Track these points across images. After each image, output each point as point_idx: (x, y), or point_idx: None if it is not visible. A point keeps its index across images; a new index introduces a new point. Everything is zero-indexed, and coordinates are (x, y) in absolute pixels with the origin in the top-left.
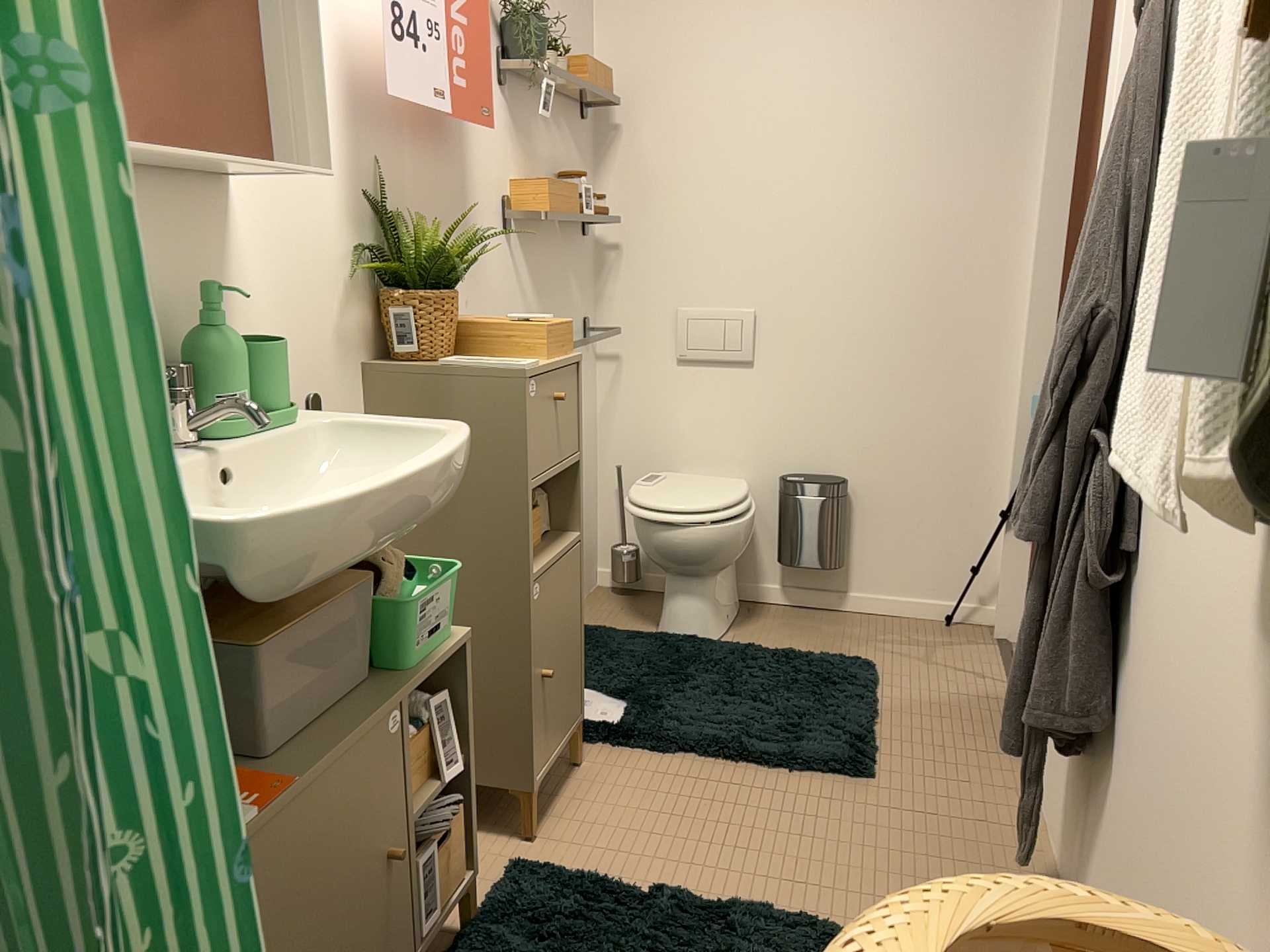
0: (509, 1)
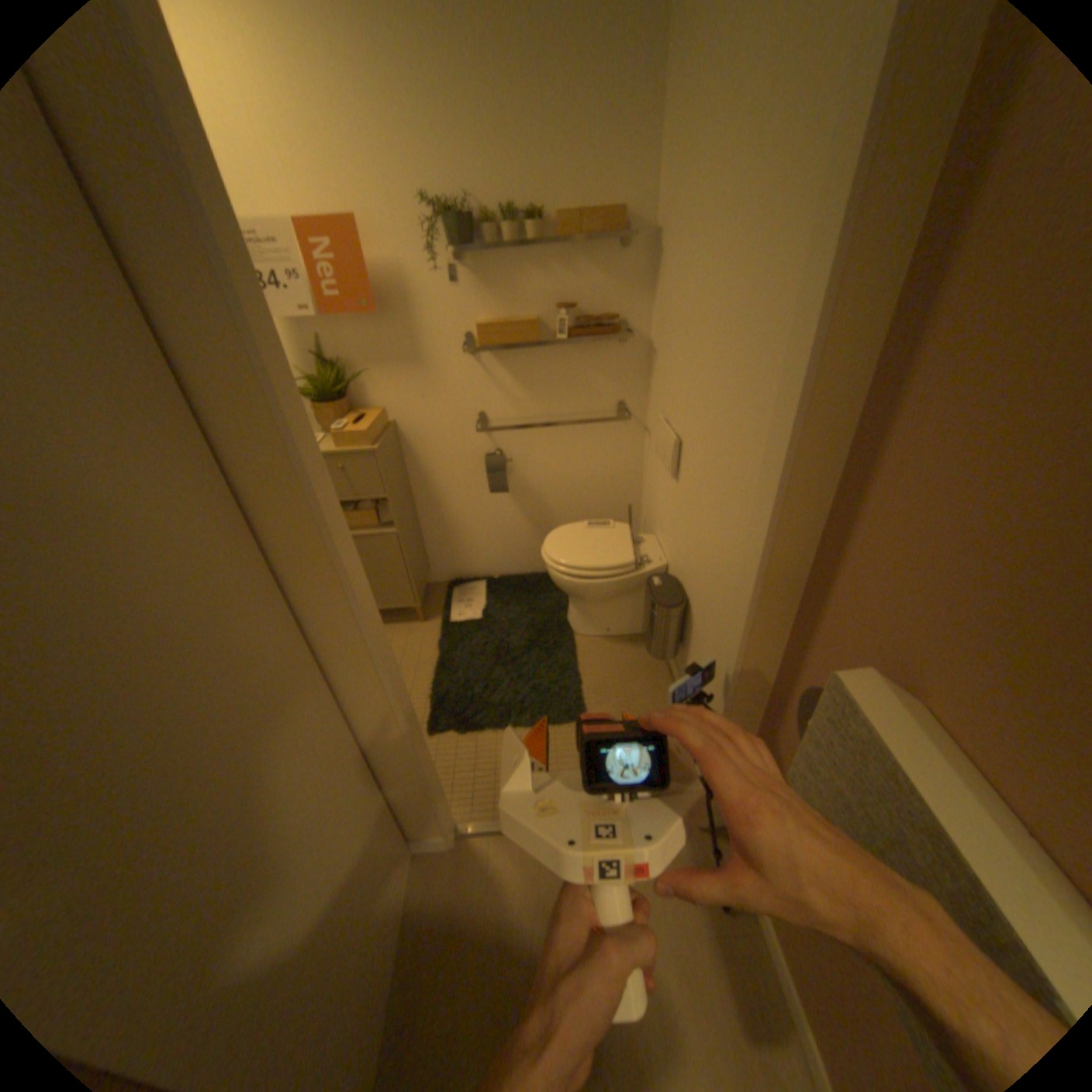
0: (462, 185)
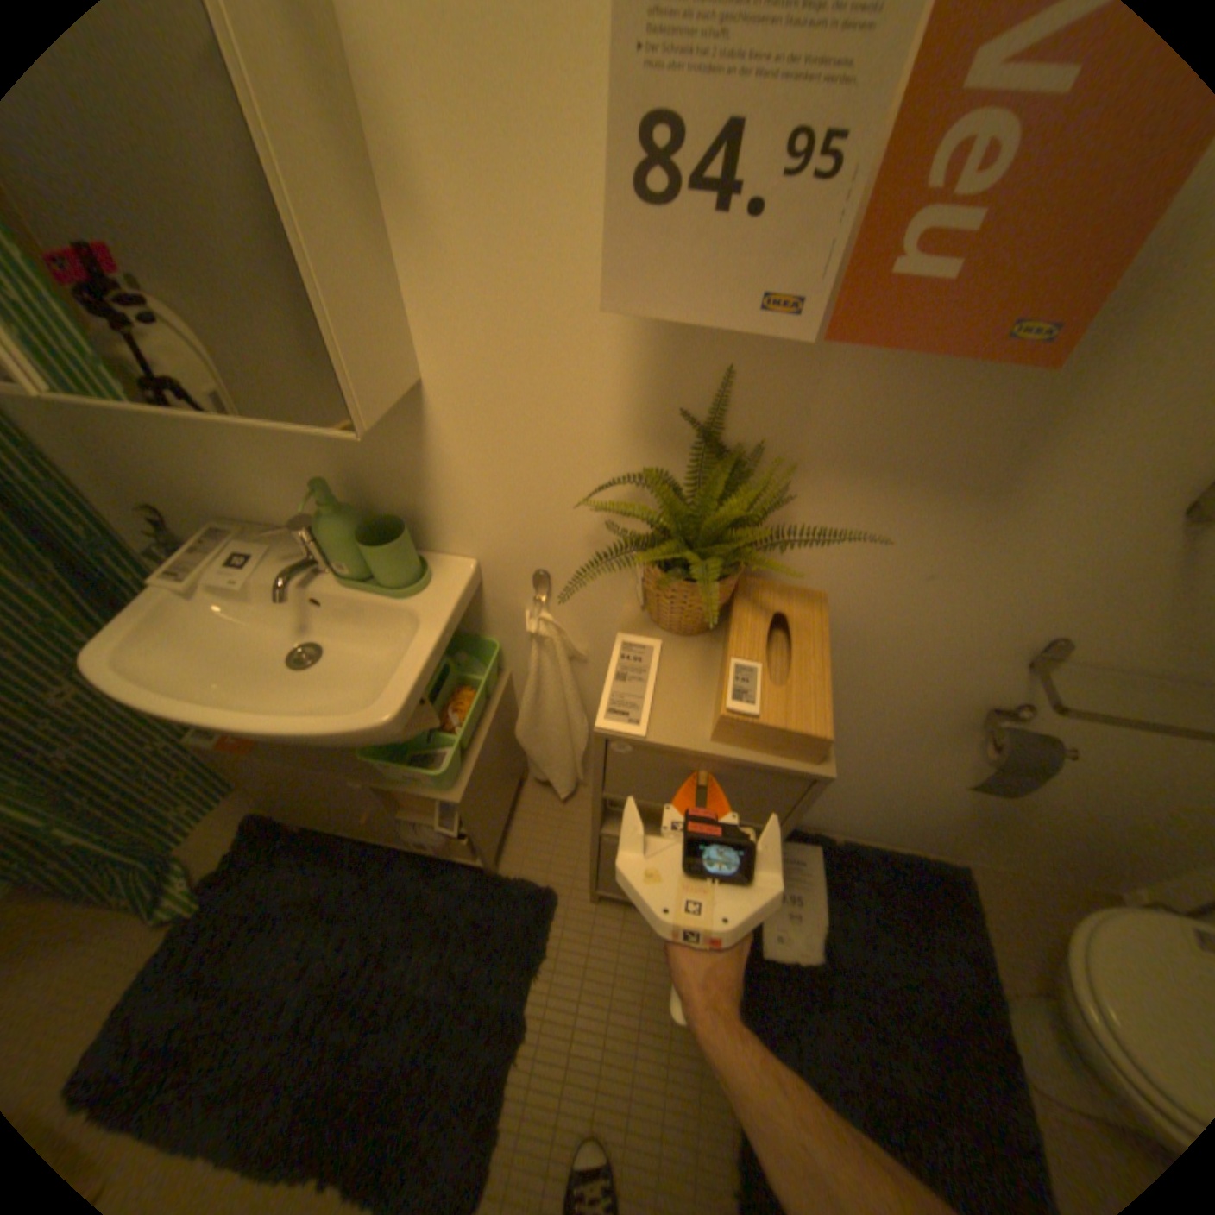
0: None
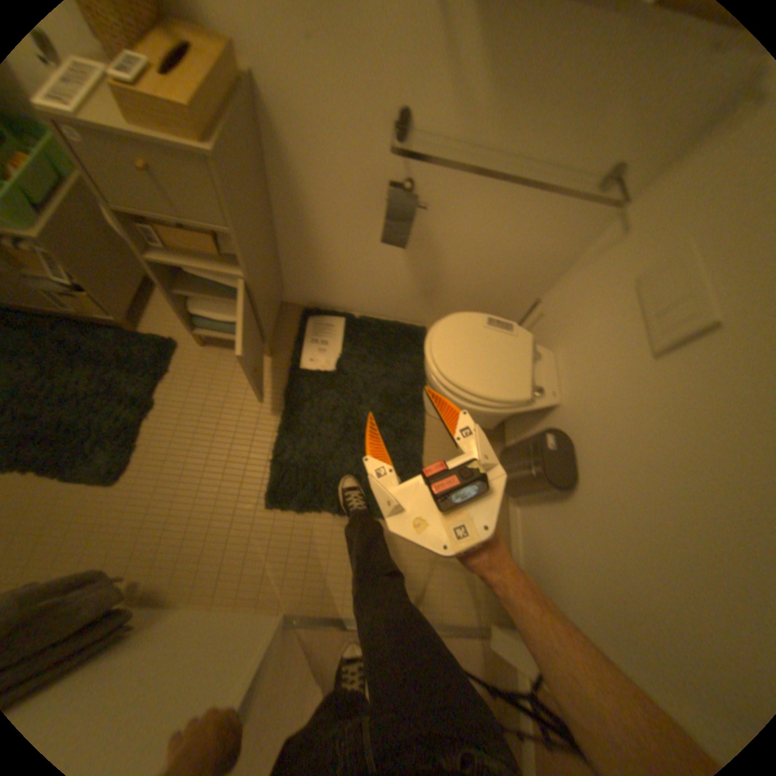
0: None
